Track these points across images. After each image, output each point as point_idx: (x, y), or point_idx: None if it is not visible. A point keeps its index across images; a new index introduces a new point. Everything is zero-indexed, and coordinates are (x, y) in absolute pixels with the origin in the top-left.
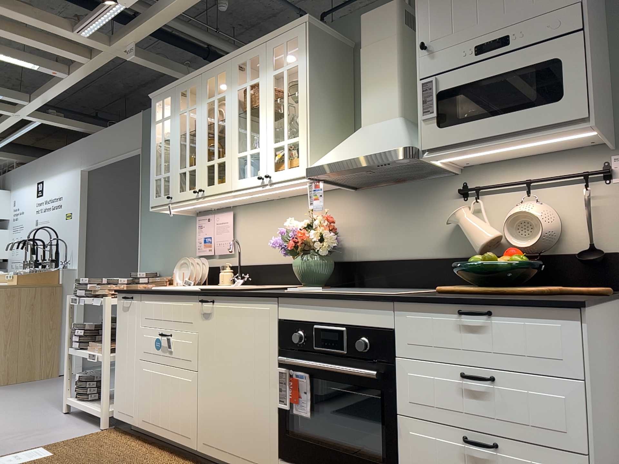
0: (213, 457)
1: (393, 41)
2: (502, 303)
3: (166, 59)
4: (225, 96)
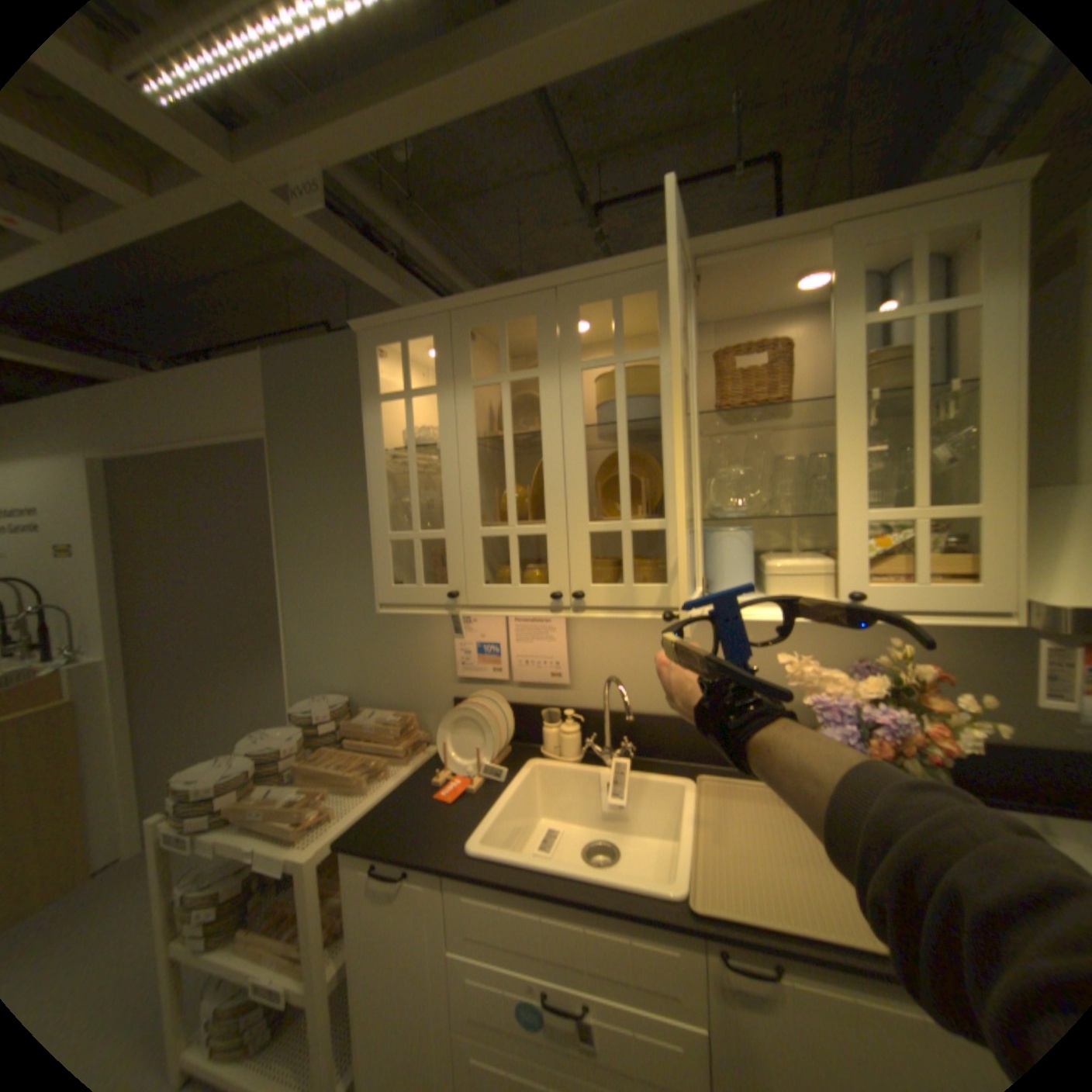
0: None
1: None
2: None
3: (355, 231)
4: (661, 360)
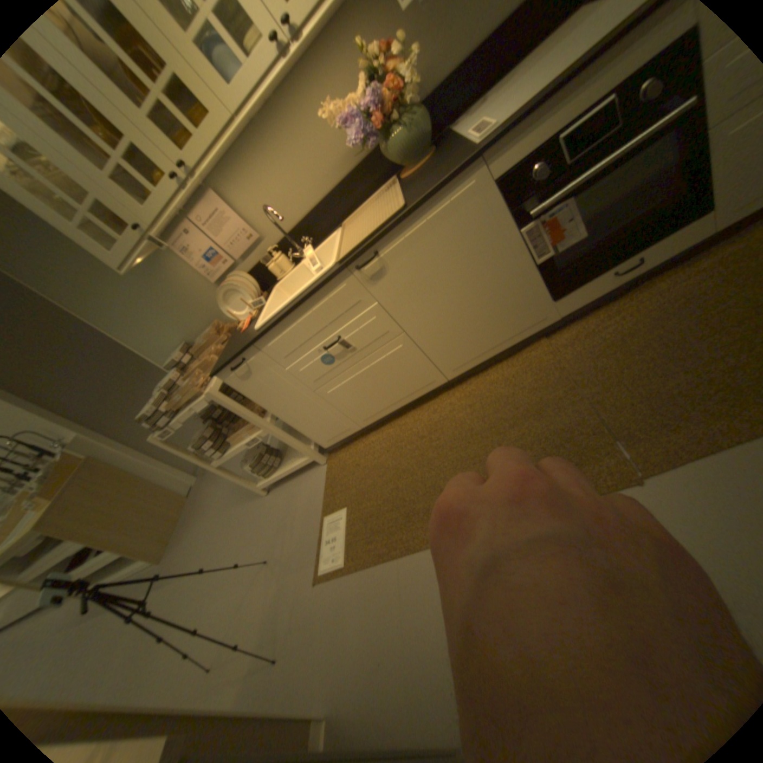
0: (473, 367)
1: None
2: None
3: None
4: None
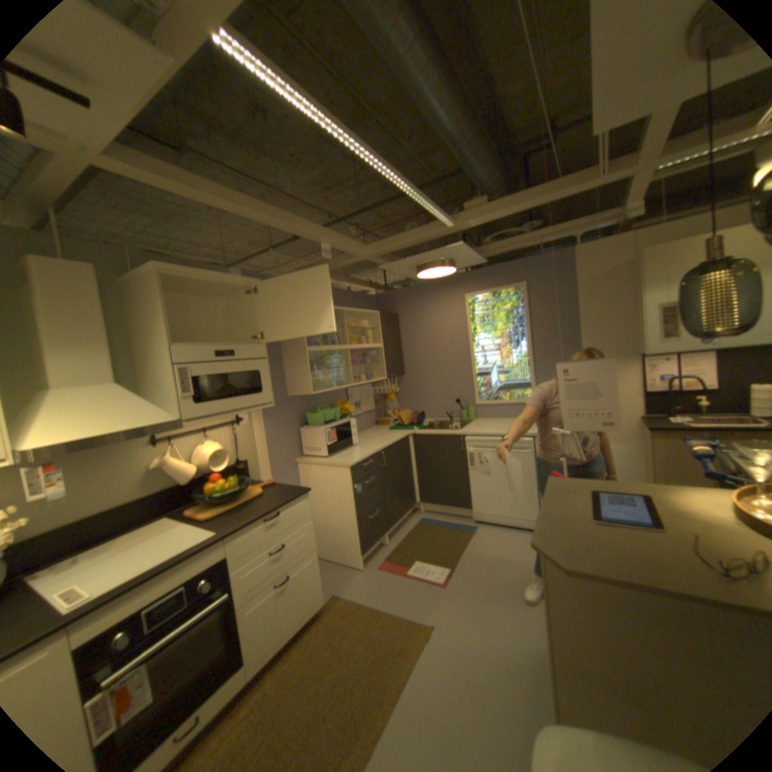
0: None
1: (96, 306)
2: (284, 505)
3: None
4: None
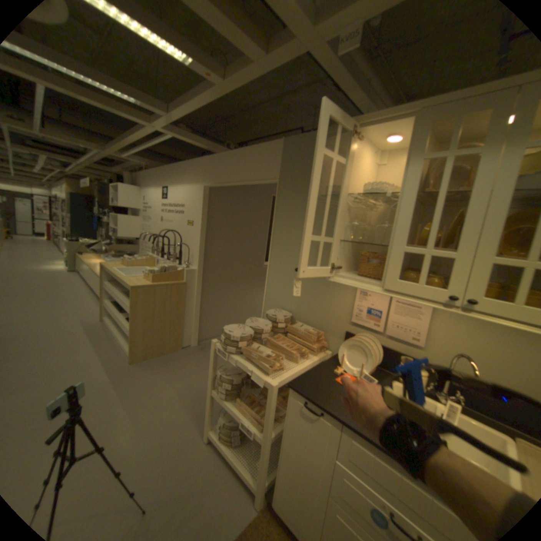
0: None
1: None
2: None
3: (355, 66)
4: None
